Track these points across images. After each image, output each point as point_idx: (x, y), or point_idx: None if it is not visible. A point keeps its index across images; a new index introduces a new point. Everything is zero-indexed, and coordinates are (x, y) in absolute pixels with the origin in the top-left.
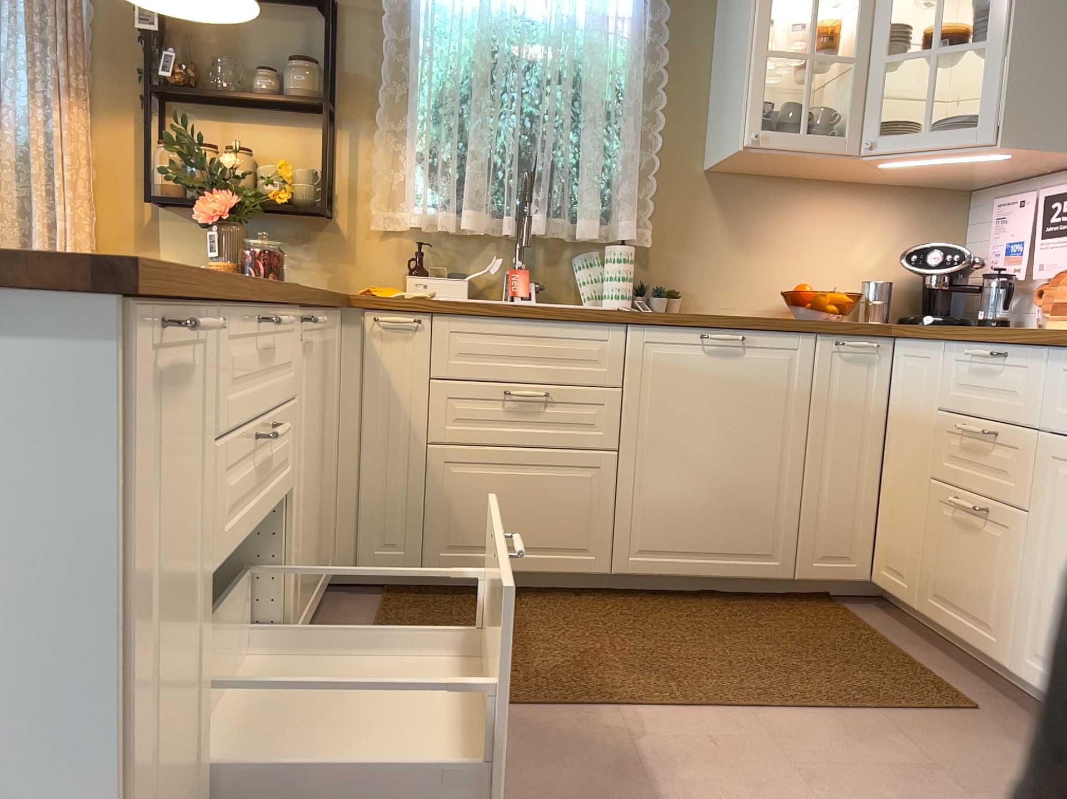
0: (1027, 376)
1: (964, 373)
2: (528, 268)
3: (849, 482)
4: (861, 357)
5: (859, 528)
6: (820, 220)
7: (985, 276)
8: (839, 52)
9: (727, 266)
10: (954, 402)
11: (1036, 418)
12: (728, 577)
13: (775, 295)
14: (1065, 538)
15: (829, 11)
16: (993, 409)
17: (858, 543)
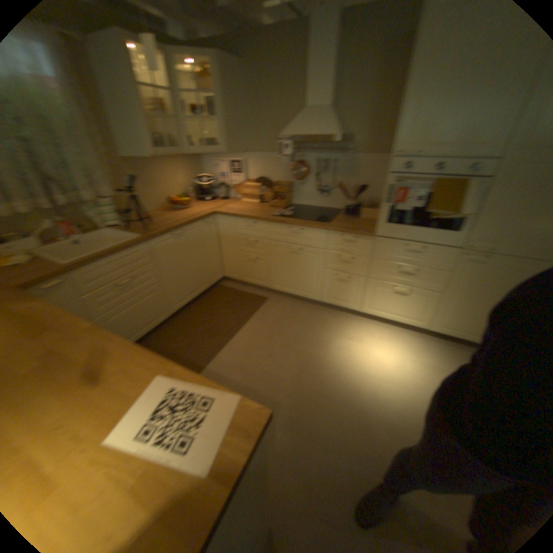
0: (265, 227)
1: (245, 225)
2: (65, 218)
3: (217, 256)
4: (212, 223)
5: (221, 265)
6: (168, 169)
7: (221, 184)
8: (162, 106)
9: (145, 194)
10: (244, 232)
11: (269, 237)
12: (200, 295)
13: (164, 199)
14: (281, 261)
15: (151, 86)
16: (256, 234)
17: (222, 269)
